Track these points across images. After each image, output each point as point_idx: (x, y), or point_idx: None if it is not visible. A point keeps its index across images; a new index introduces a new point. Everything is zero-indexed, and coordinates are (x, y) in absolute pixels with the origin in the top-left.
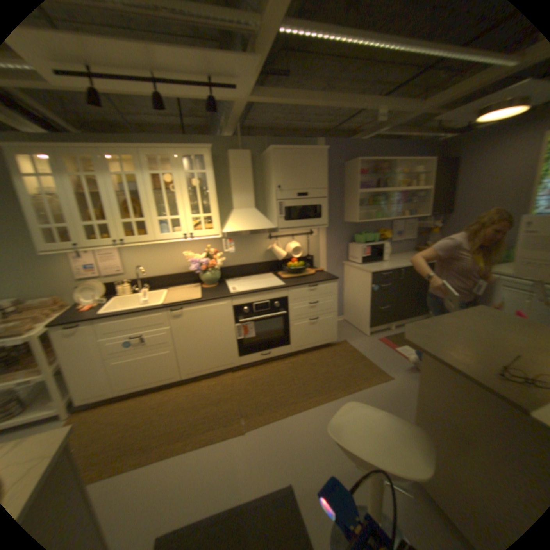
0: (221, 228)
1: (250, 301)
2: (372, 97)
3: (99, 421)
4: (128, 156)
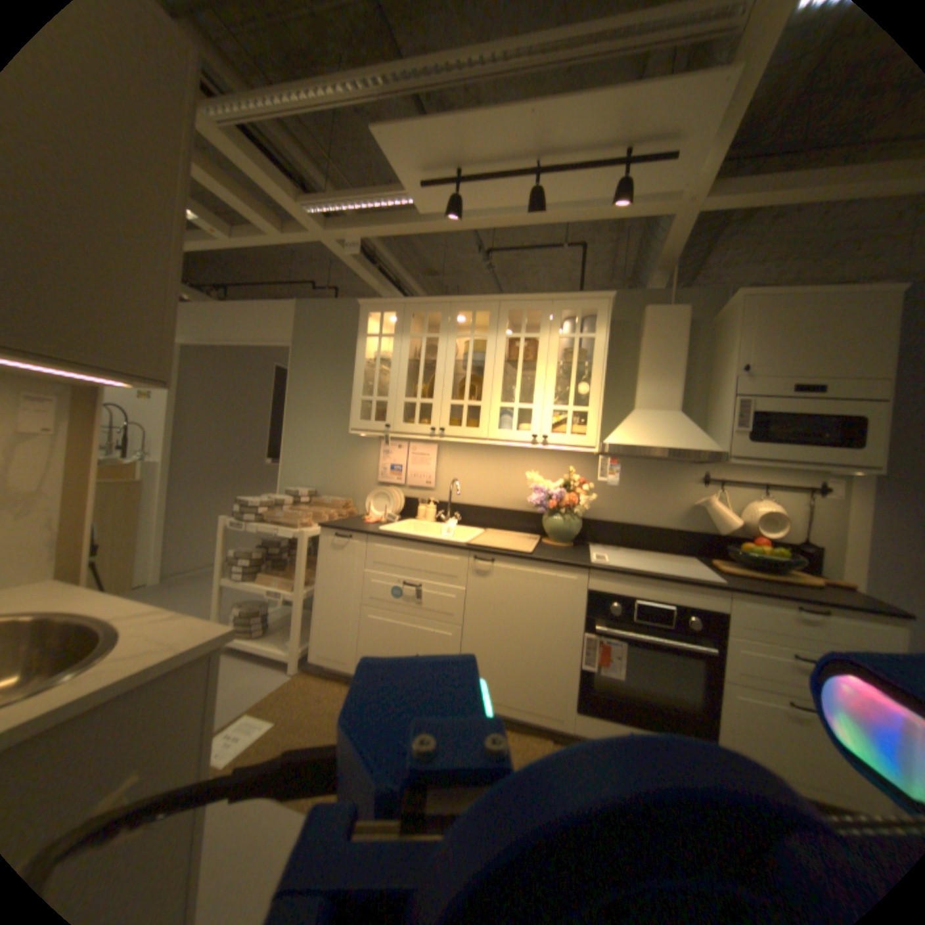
0: (597, 433)
1: (626, 591)
2: None
3: (318, 701)
4: (483, 315)
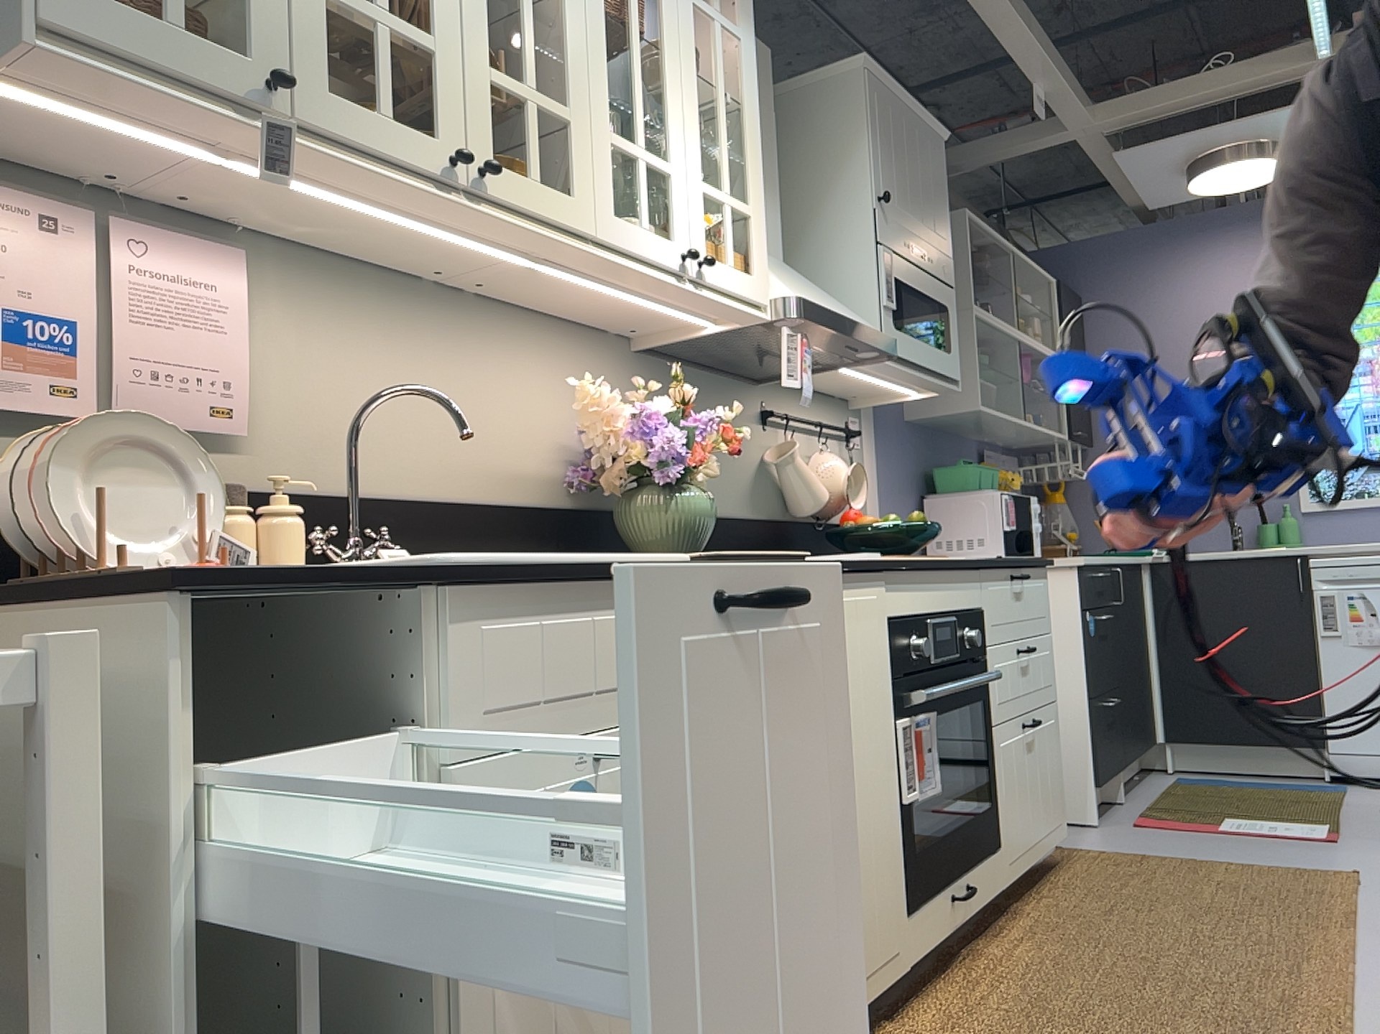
0: (768, 273)
1: (921, 602)
2: (1045, 38)
3: None
4: None
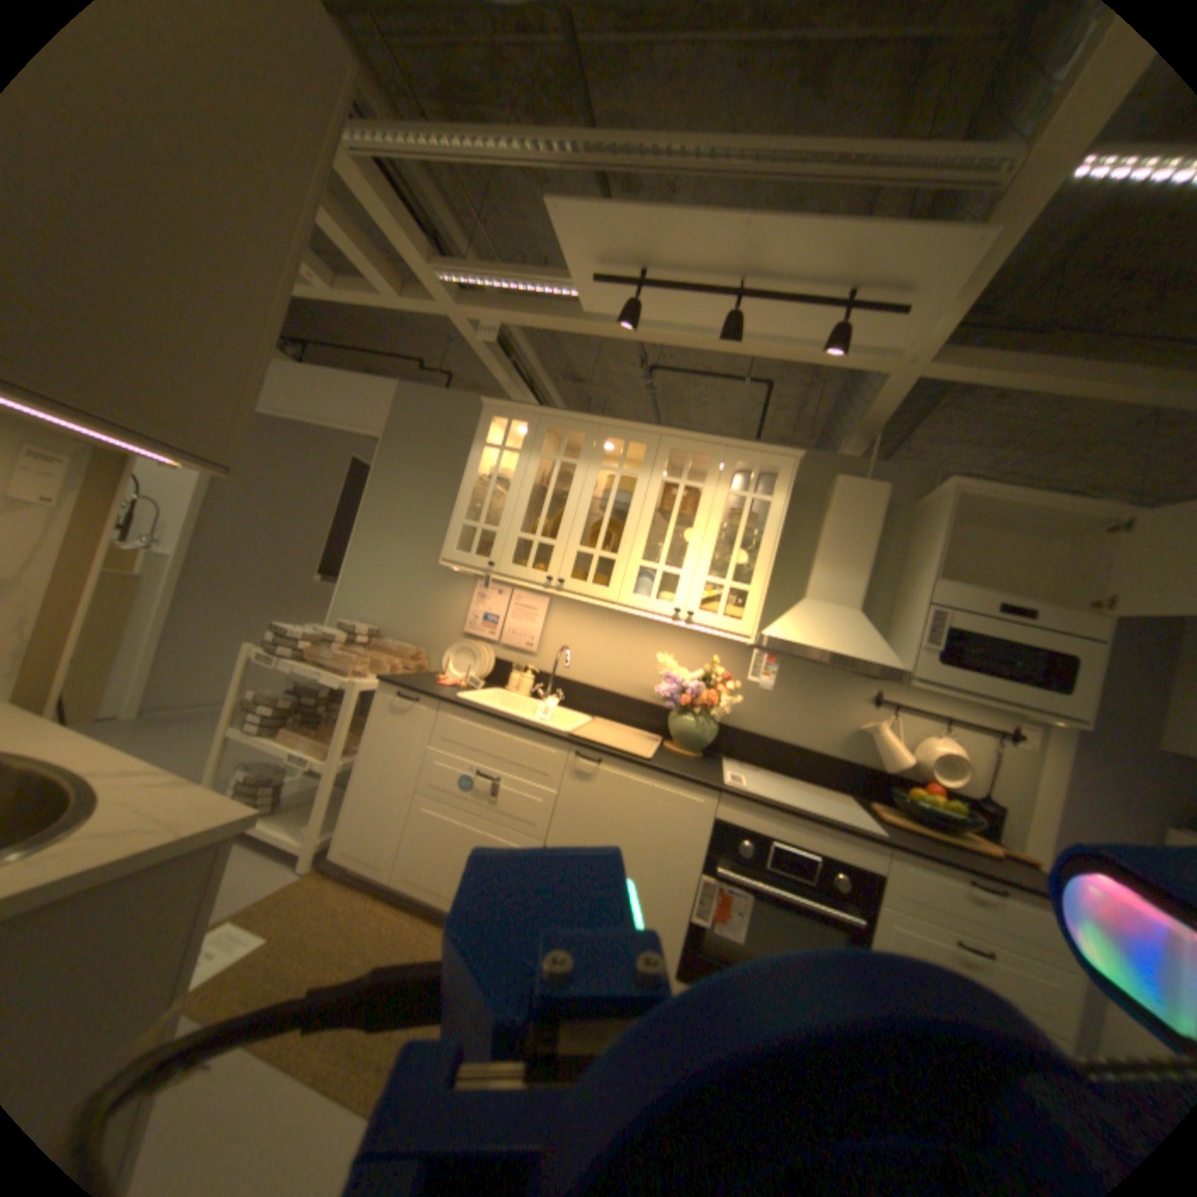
0: (756, 620)
1: (764, 828)
2: None
3: (335, 916)
4: (638, 448)
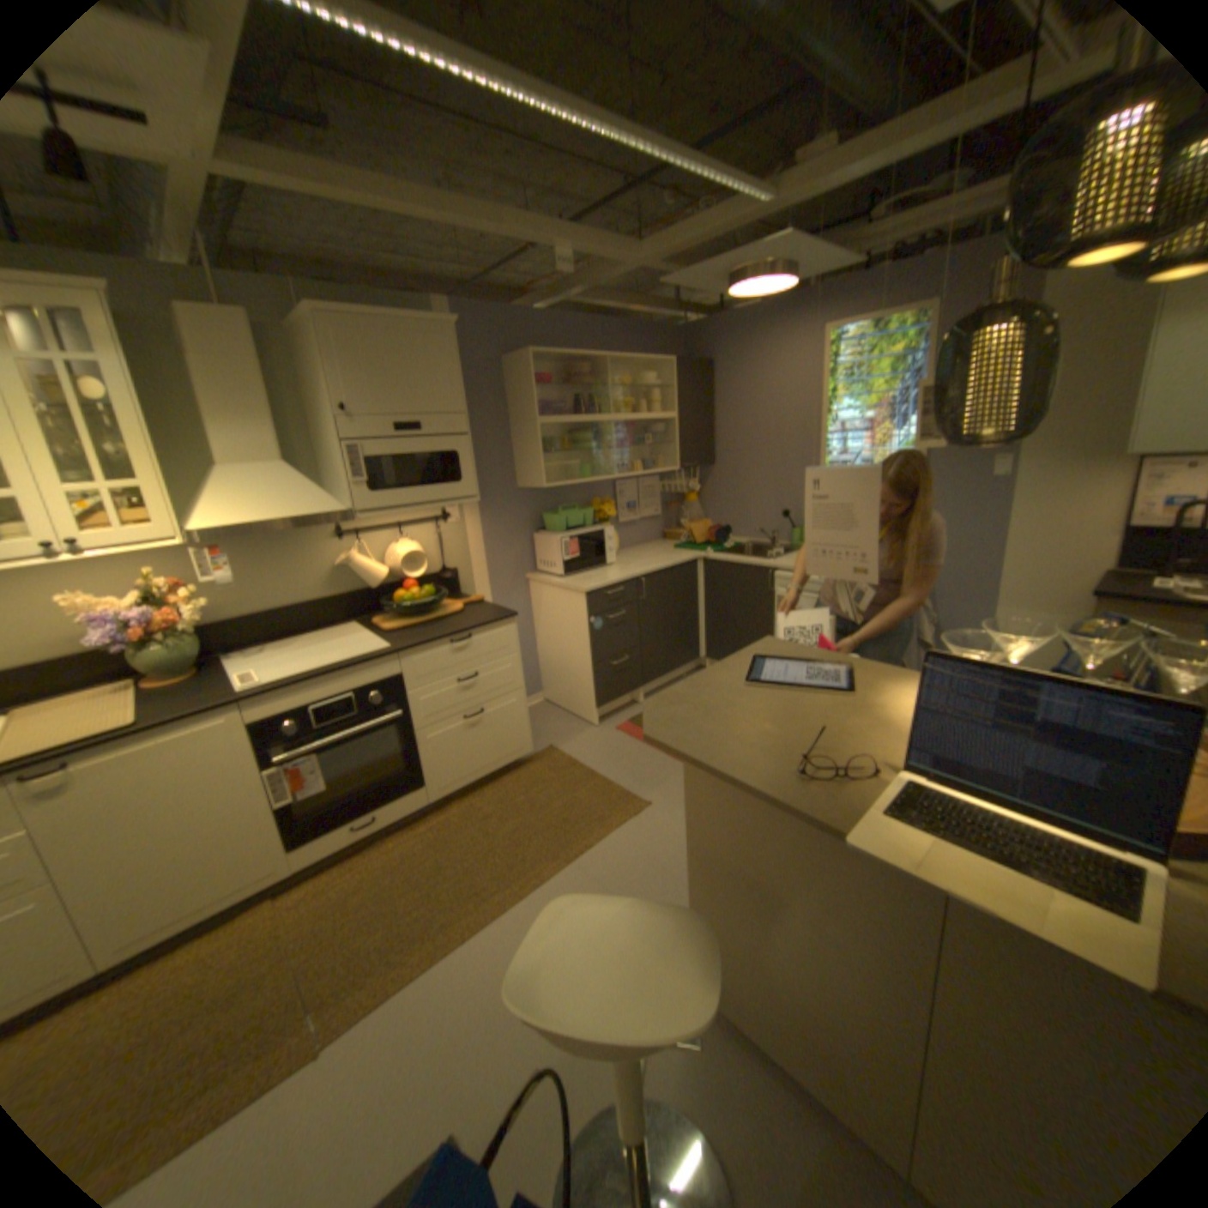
0: (172, 518)
1: (295, 704)
2: (534, 219)
3: None
4: None
